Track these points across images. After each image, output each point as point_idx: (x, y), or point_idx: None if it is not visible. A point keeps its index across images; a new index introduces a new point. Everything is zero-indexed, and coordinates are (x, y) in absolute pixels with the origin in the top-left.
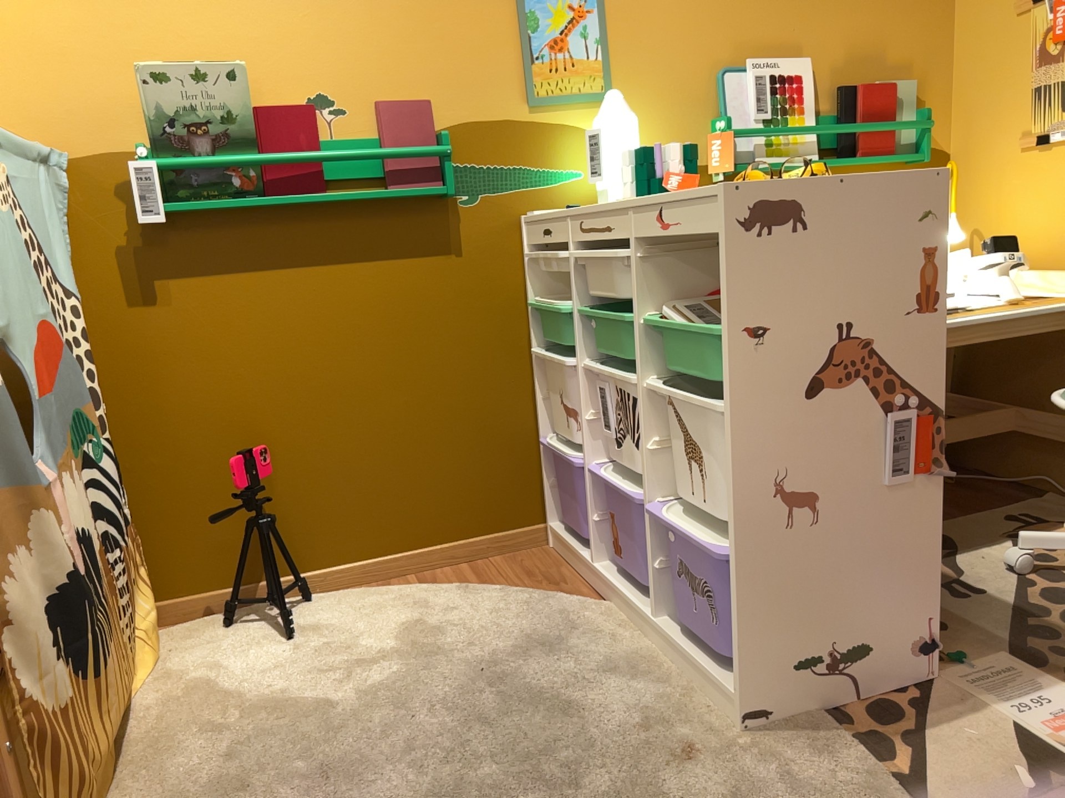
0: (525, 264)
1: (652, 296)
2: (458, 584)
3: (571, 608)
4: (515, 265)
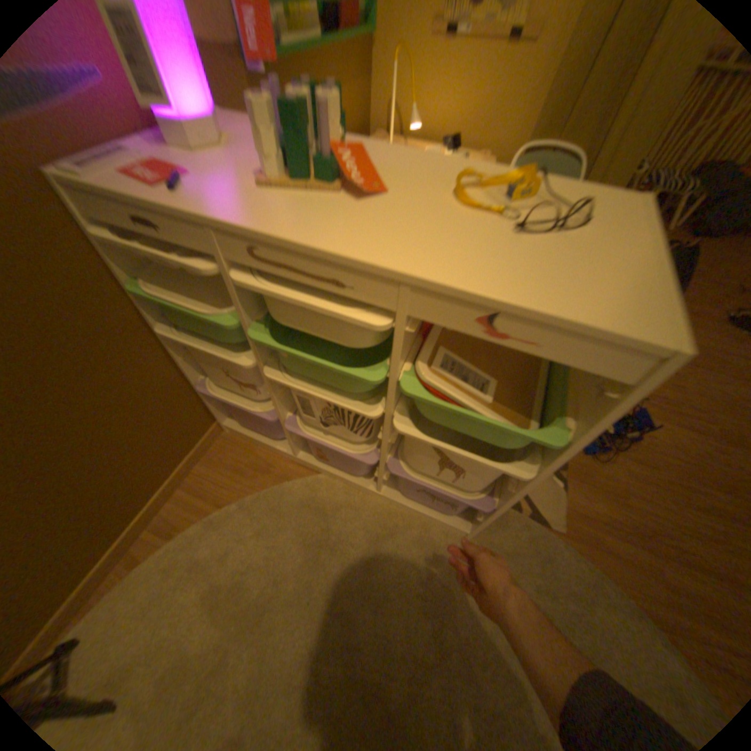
0: (93, 243)
1: (403, 351)
2: (197, 518)
3: (303, 493)
4: (80, 248)
